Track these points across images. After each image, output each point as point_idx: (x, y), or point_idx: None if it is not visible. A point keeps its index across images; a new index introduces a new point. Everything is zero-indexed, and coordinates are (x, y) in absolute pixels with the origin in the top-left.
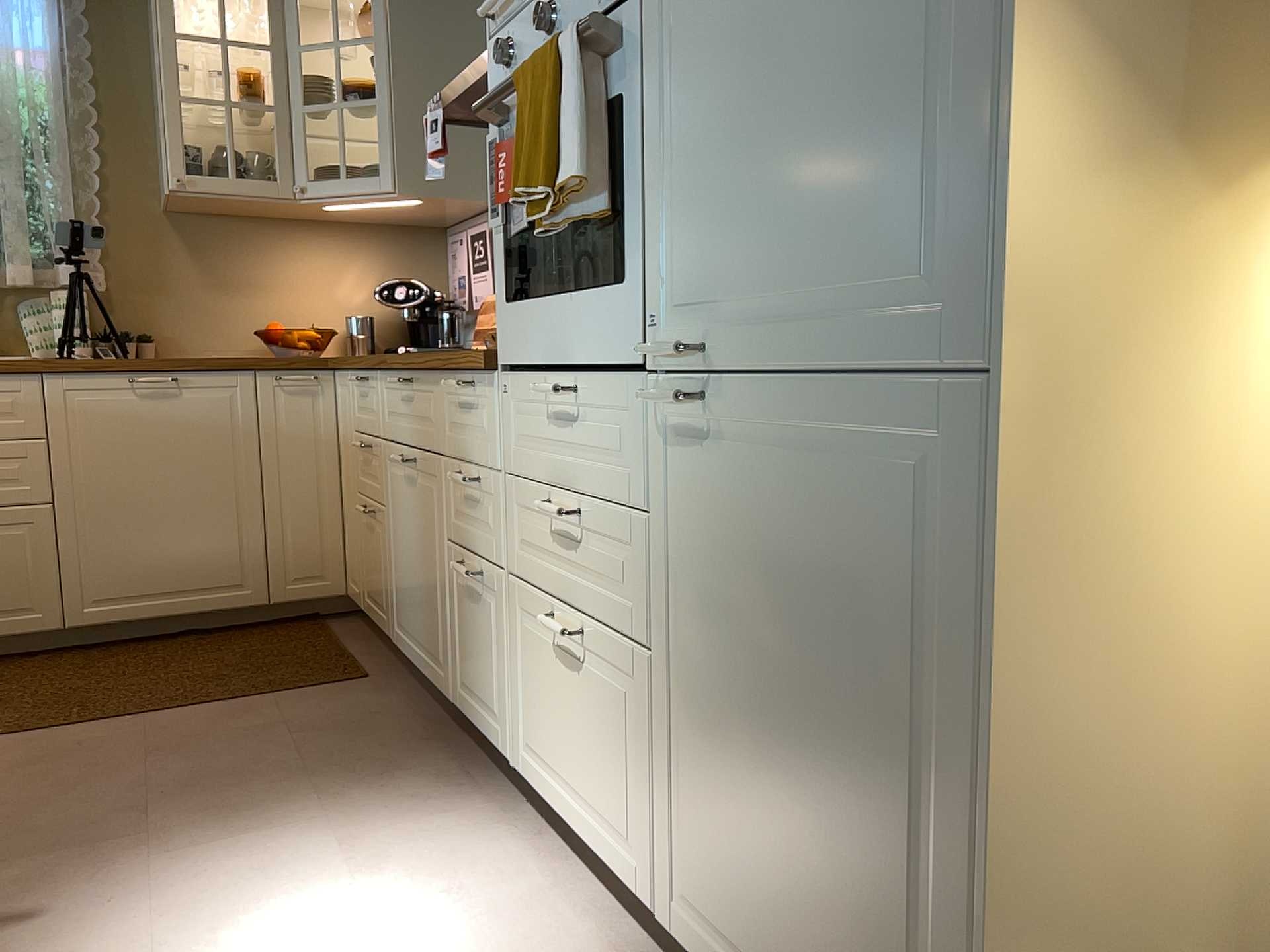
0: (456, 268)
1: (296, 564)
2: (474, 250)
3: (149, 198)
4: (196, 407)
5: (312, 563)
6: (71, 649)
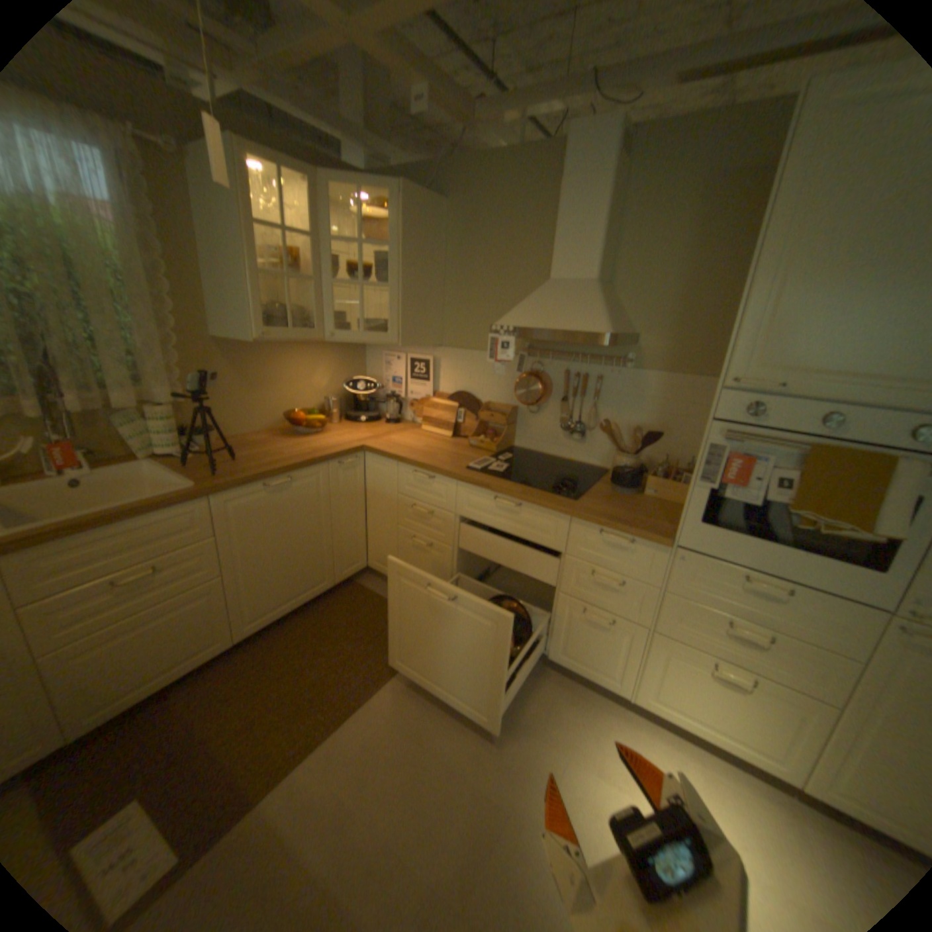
0: (391, 373)
1: (347, 562)
2: (414, 369)
3: (200, 329)
4: (300, 493)
5: (353, 558)
6: (230, 652)
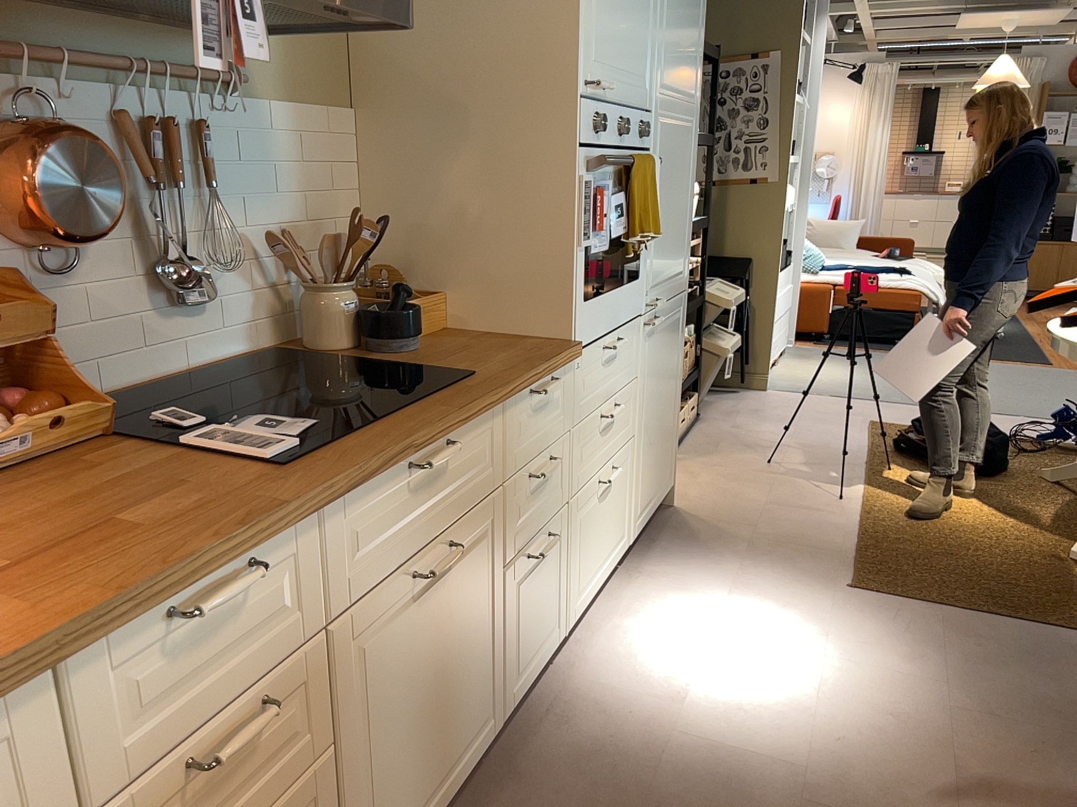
0: None
1: None
2: None
3: None
4: None
5: None
6: None
